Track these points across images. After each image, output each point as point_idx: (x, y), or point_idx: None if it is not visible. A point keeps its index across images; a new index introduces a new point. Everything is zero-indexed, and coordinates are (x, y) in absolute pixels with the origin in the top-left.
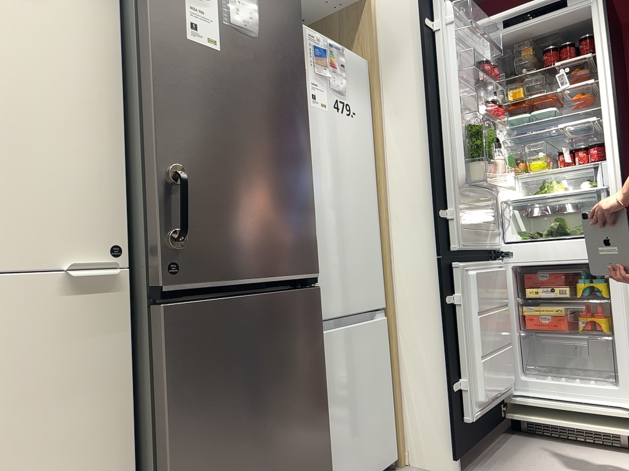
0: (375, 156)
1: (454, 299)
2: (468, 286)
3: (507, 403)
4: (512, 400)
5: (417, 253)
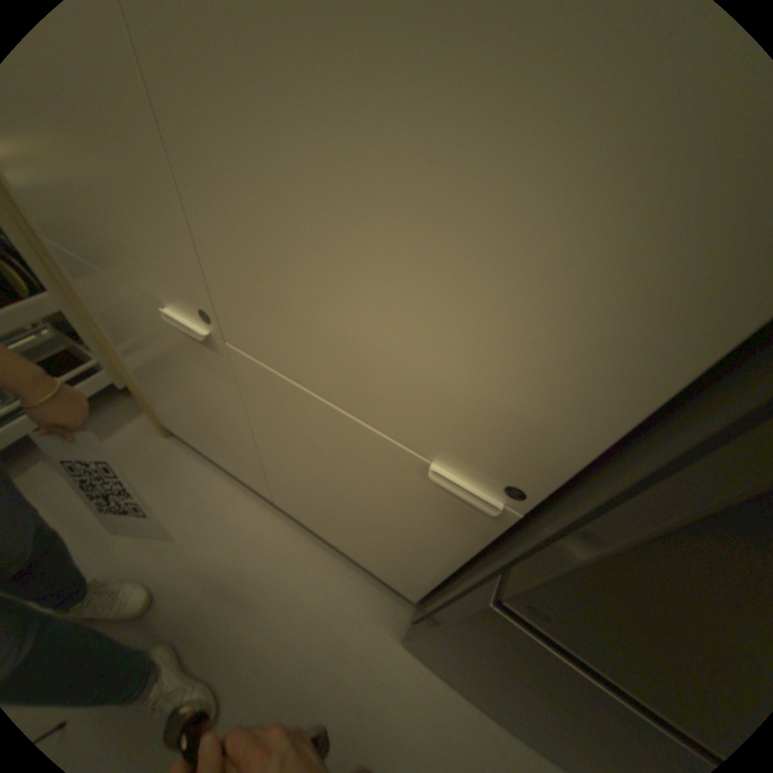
0: None
1: None
2: None
3: None
4: None
5: None
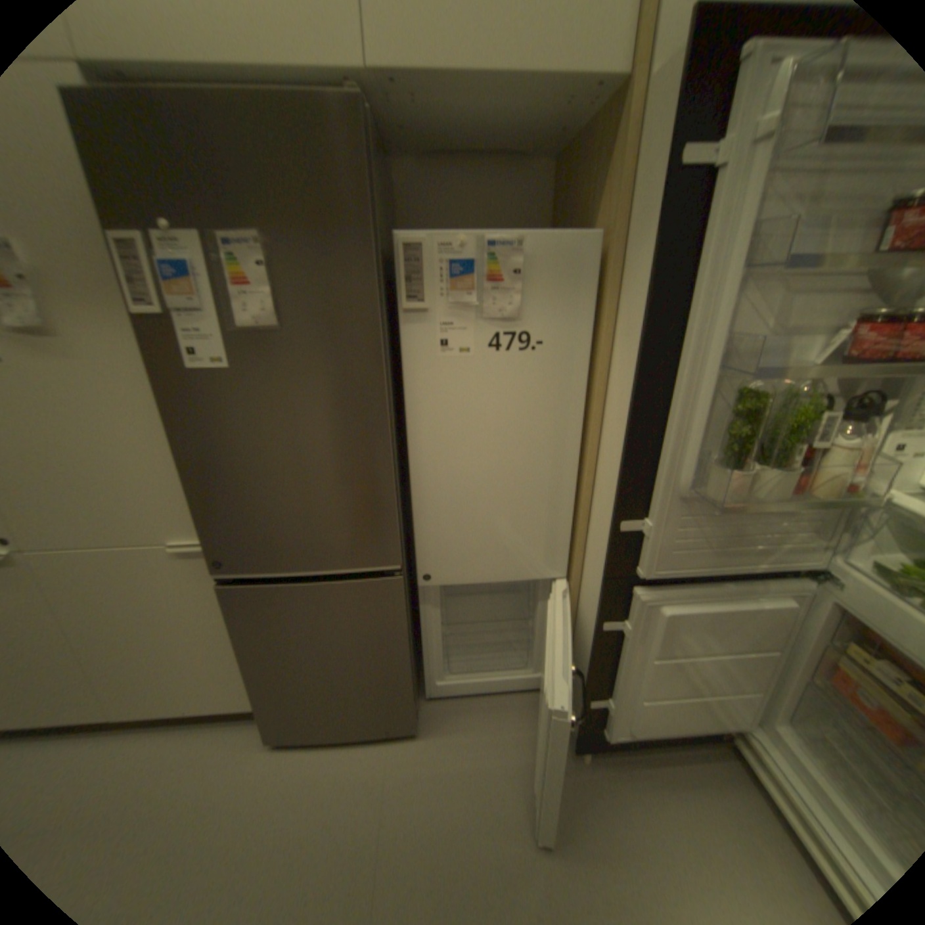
0: (591, 392)
1: (622, 626)
2: (652, 623)
3: (743, 733)
4: (747, 738)
5: (603, 545)
